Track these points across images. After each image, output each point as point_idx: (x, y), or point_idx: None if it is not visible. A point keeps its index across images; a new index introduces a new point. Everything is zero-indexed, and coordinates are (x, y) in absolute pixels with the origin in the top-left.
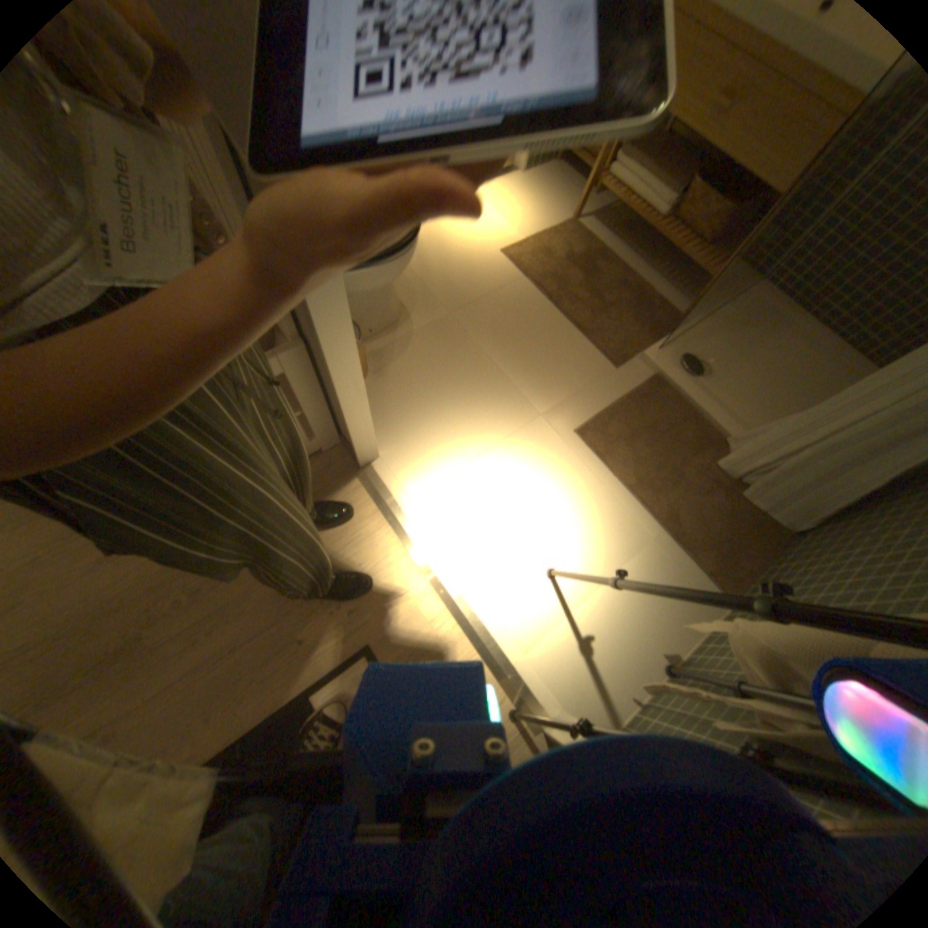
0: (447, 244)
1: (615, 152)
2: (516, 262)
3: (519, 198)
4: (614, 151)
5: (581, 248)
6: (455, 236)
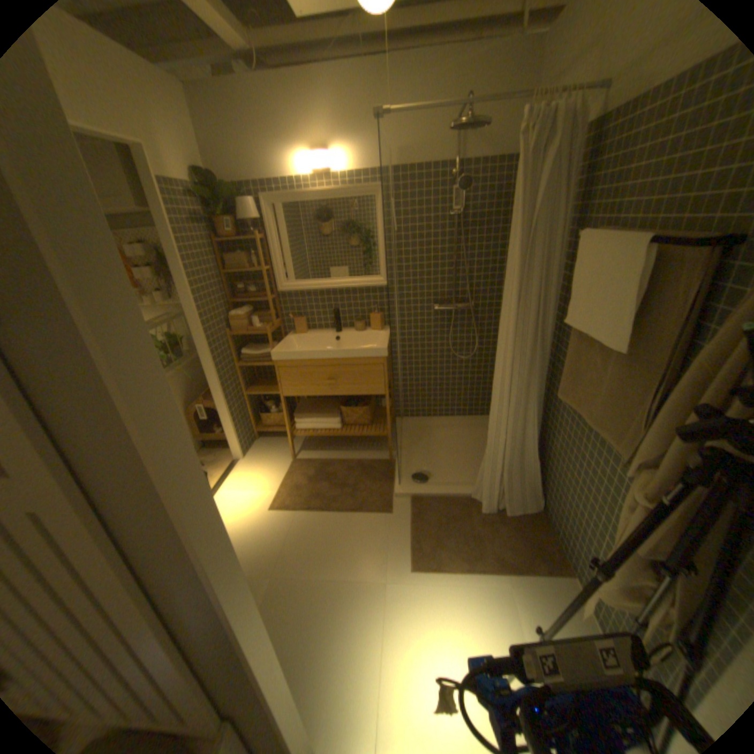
0: (231, 535)
1: (291, 419)
2: (285, 507)
3: (252, 473)
4: (290, 419)
5: (311, 469)
6: (232, 526)
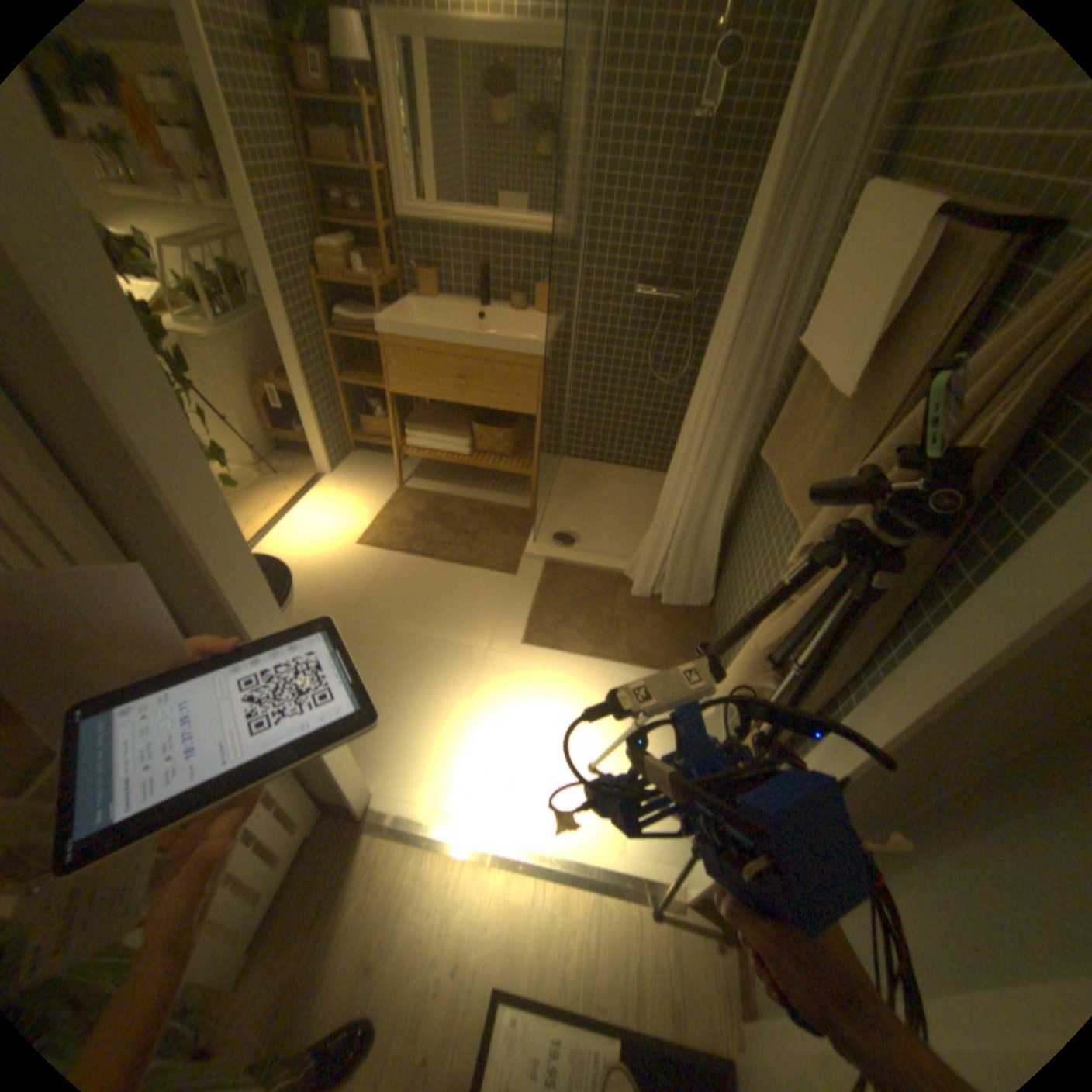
0: (303, 565)
1: (400, 431)
2: (377, 544)
3: (340, 495)
4: (398, 430)
5: (420, 504)
6: (305, 555)
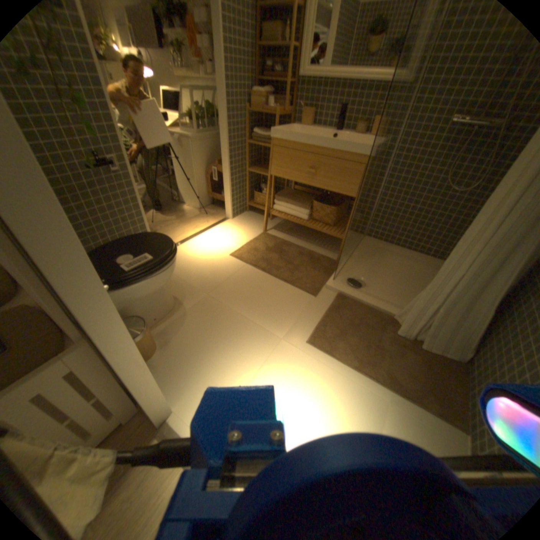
0: (198, 258)
1: (273, 200)
2: (240, 258)
3: (233, 229)
4: (272, 200)
5: (272, 243)
6: (202, 253)
